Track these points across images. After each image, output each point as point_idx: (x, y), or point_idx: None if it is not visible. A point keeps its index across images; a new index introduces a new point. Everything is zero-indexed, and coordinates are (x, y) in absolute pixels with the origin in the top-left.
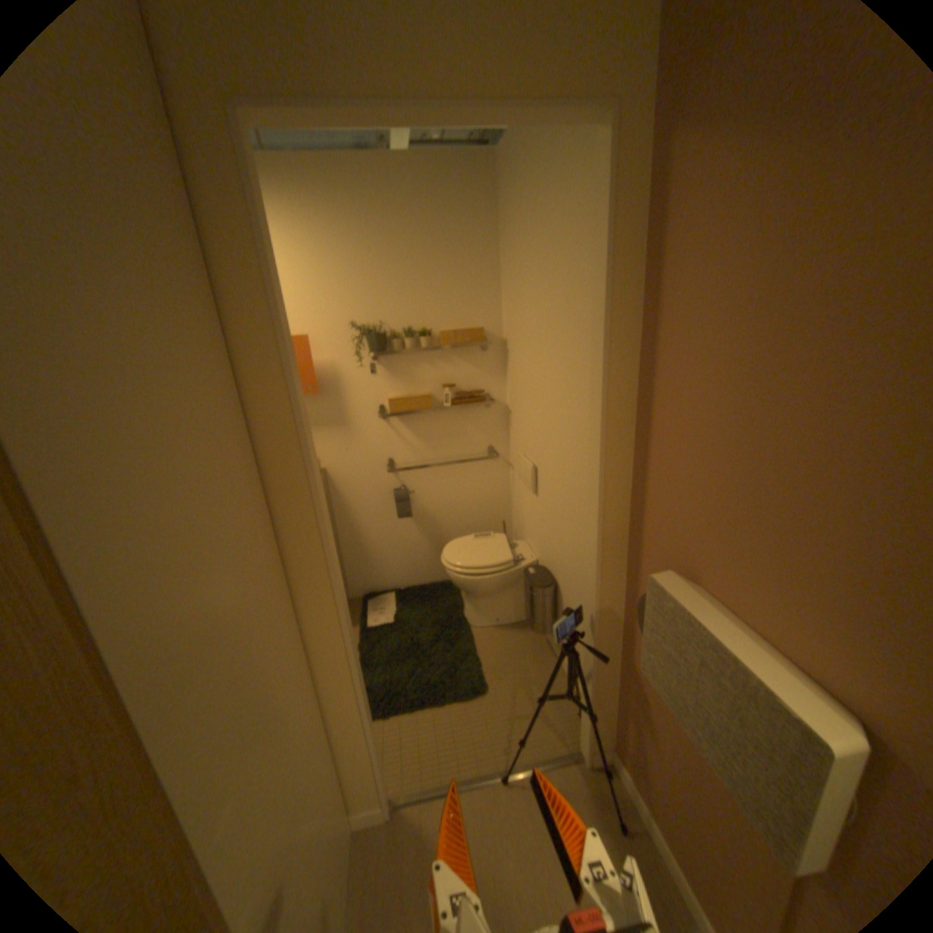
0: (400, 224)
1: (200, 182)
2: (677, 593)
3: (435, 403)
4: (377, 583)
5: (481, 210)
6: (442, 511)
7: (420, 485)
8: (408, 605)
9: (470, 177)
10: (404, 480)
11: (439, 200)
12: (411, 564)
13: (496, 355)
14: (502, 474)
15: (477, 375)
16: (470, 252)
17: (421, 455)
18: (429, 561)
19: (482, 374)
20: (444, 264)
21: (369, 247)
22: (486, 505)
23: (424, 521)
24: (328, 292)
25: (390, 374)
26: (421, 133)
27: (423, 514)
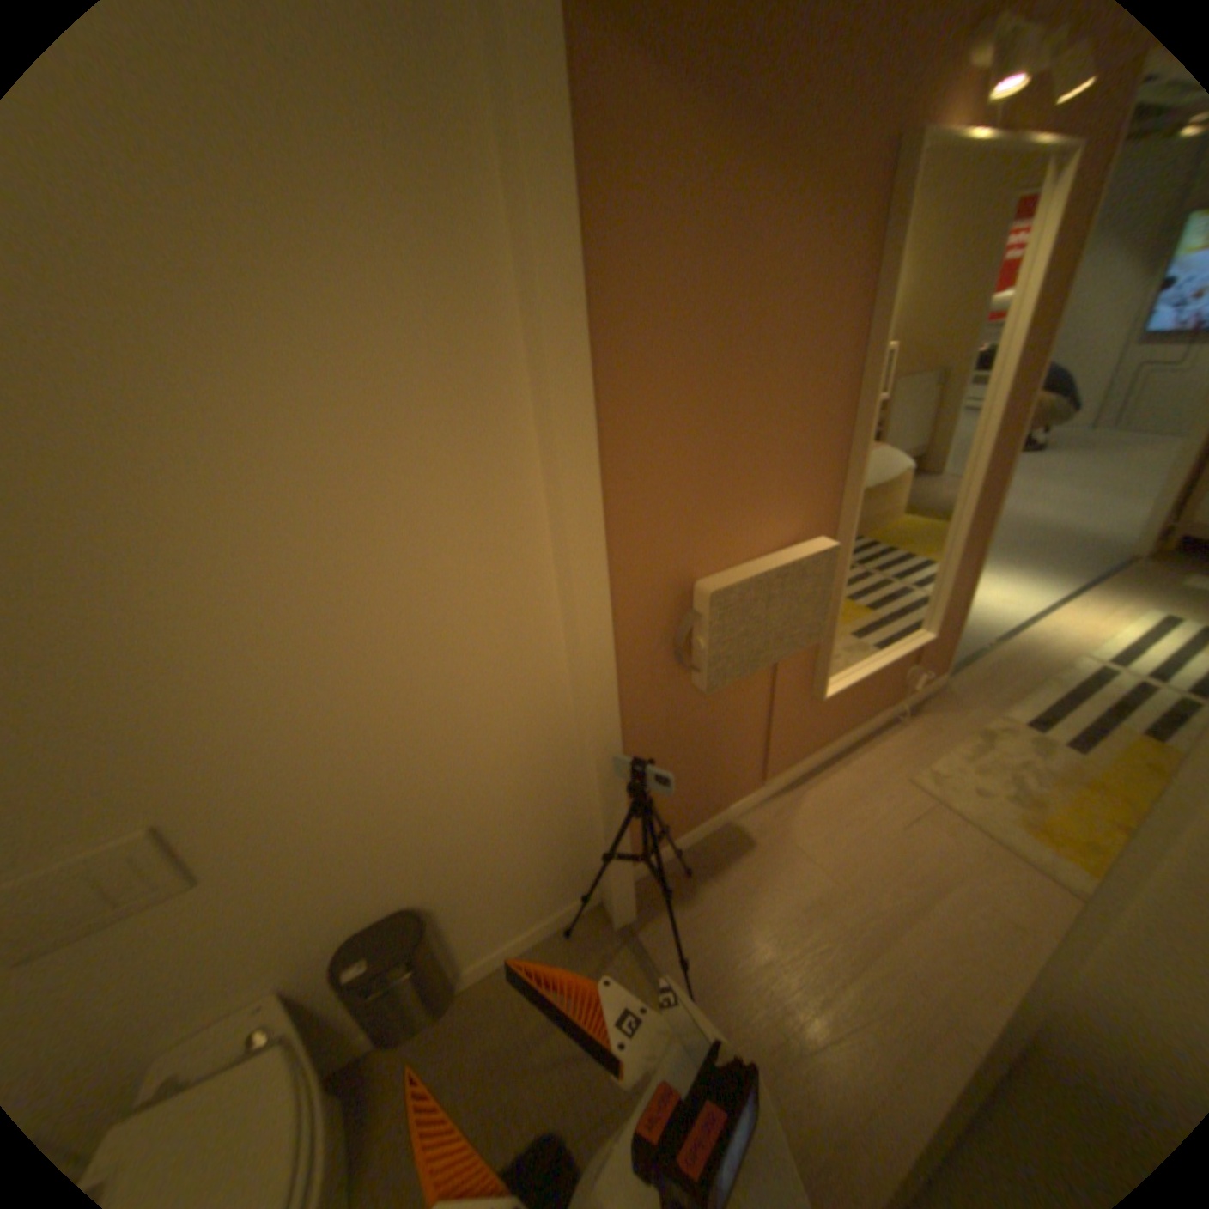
0: None
1: None
2: (730, 583)
3: None
4: None
5: None
6: None
7: None
8: None
9: None
10: None
11: None
12: None
13: None
14: None
15: None
16: None
17: None
18: None
19: None
20: None
21: None
22: None
23: None
24: None
25: None
26: None
27: None
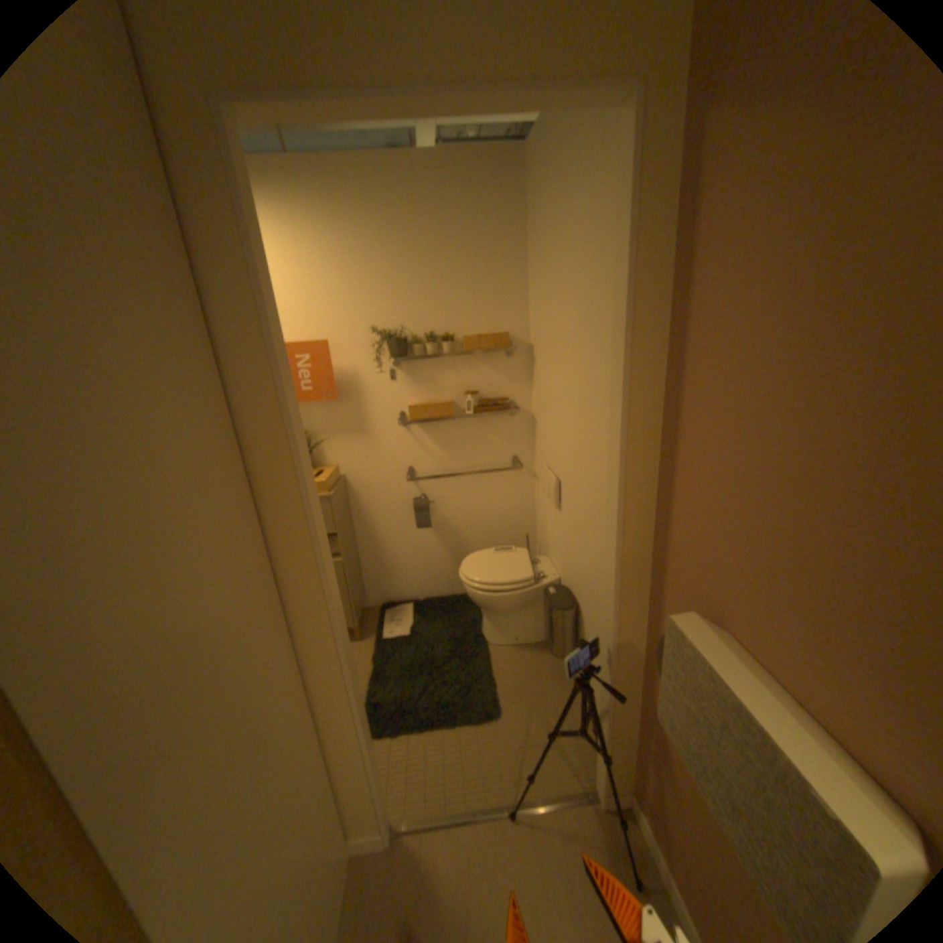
0: (424, 226)
1: (192, 186)
2: (699, 641)
3: (458, 411)
4: (396, 594)
5: (509, 209)
6: (463, 523)
7: (441, 495)
8: (426, 618)
9: (498, 175)
10: (425, 489)
11: (464, 200)
12: (431, 576)
13: (523, 361)
14: (527, 486)
15: (503, 382)
16: (496, 254)
17: (443, 464)
18: (450, 573)
19: (507, 381)
20: (469, 267)
21: (392, 250)
22: (509, 518)
23: (445, 532)
24: (350, 297)
25: (412, 381)
26: (447, 130)
27: (444, 525)
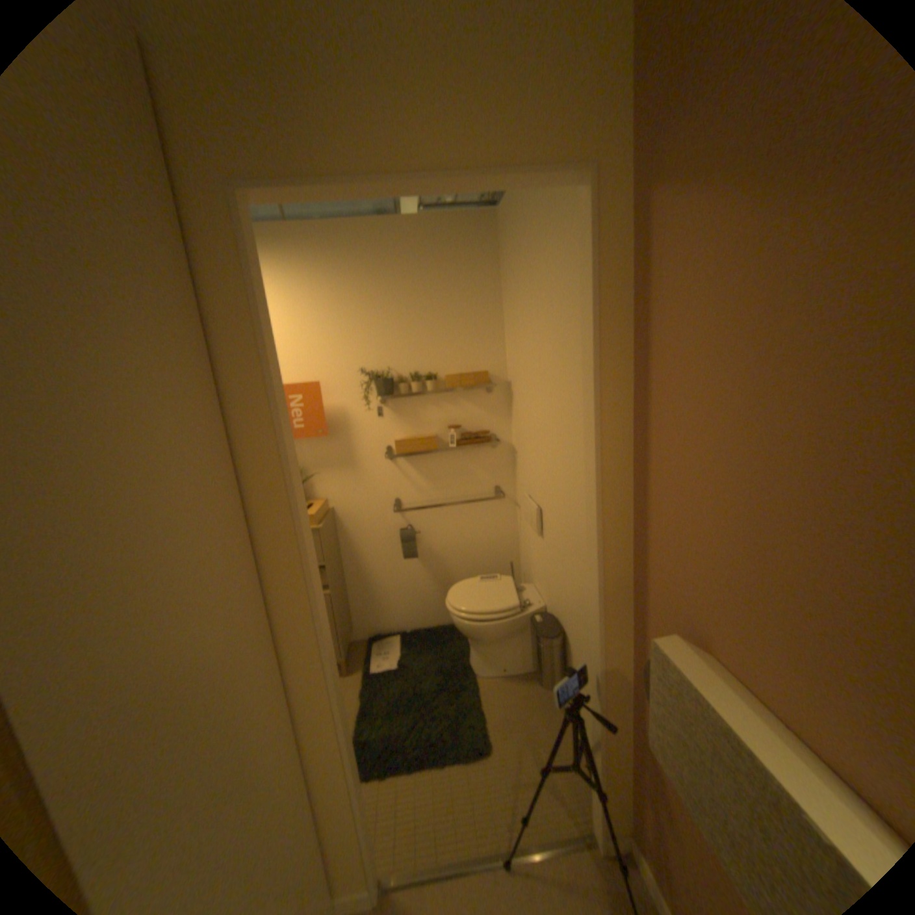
0: (409, 279)
1: (206, 255)
2: (684, 665)
3: (441, 444)
4: (383, 626)
5: (484, 264)
6: (449, 552)
7: (427, 526)
8: (413, 650)
9: (474, 235)
10: (411, 520)
11: (444, 257)
12: (418, 607)
13: (501, 397)
14: (510, 515)
15: (483, 417)
16: (474, 303)
17: (428, 495)
18: (436, 604)
19: (488, 415)
20: (449, 314)
21: (379, 301)
22: (494, 546)
23: (431, 562)
24: (341, 342)
25: (398, 417)
26: (428, 200)
27: (430, 555)
